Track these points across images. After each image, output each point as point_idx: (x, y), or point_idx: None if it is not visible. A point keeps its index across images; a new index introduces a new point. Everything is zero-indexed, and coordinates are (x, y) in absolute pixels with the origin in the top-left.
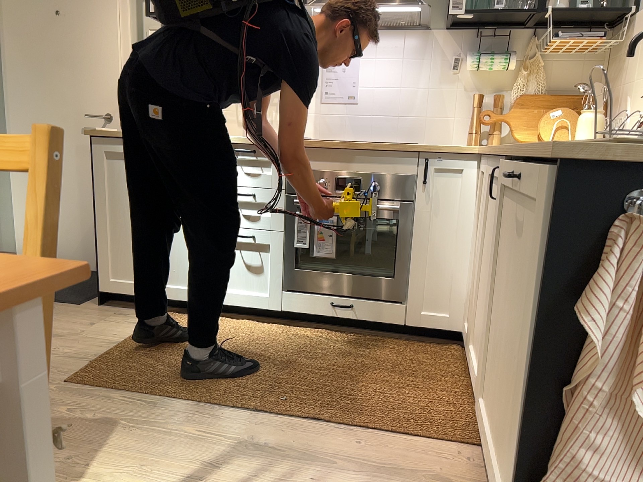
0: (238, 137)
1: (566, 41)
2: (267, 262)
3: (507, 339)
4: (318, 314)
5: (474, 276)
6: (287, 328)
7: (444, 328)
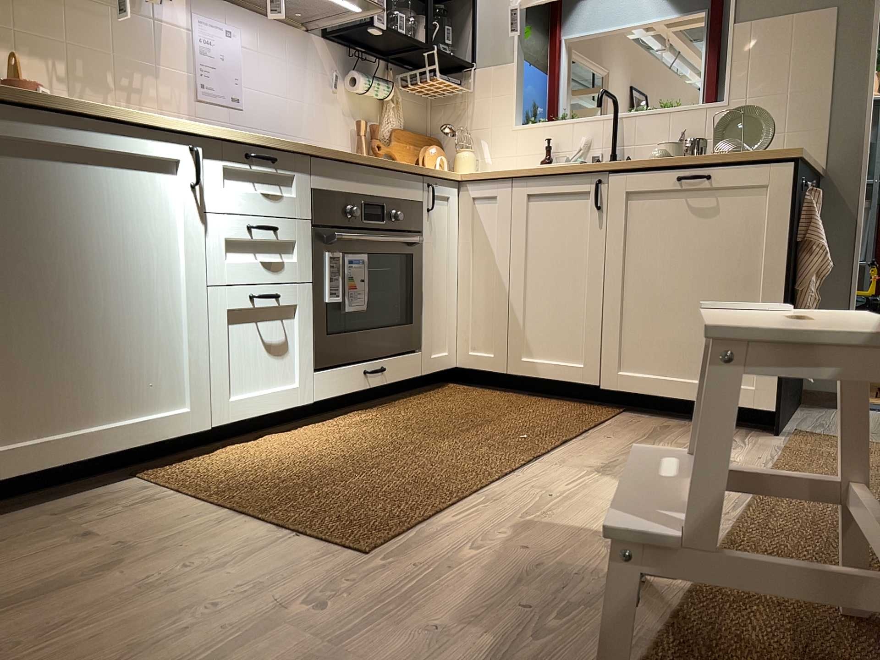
0: (245, 135)
1: (444, 81)
2: (292, 331)
3: (672, 298)
4: (351, 390)
5: (477, 300)
6: (316, 426)
7: (446, 366)
